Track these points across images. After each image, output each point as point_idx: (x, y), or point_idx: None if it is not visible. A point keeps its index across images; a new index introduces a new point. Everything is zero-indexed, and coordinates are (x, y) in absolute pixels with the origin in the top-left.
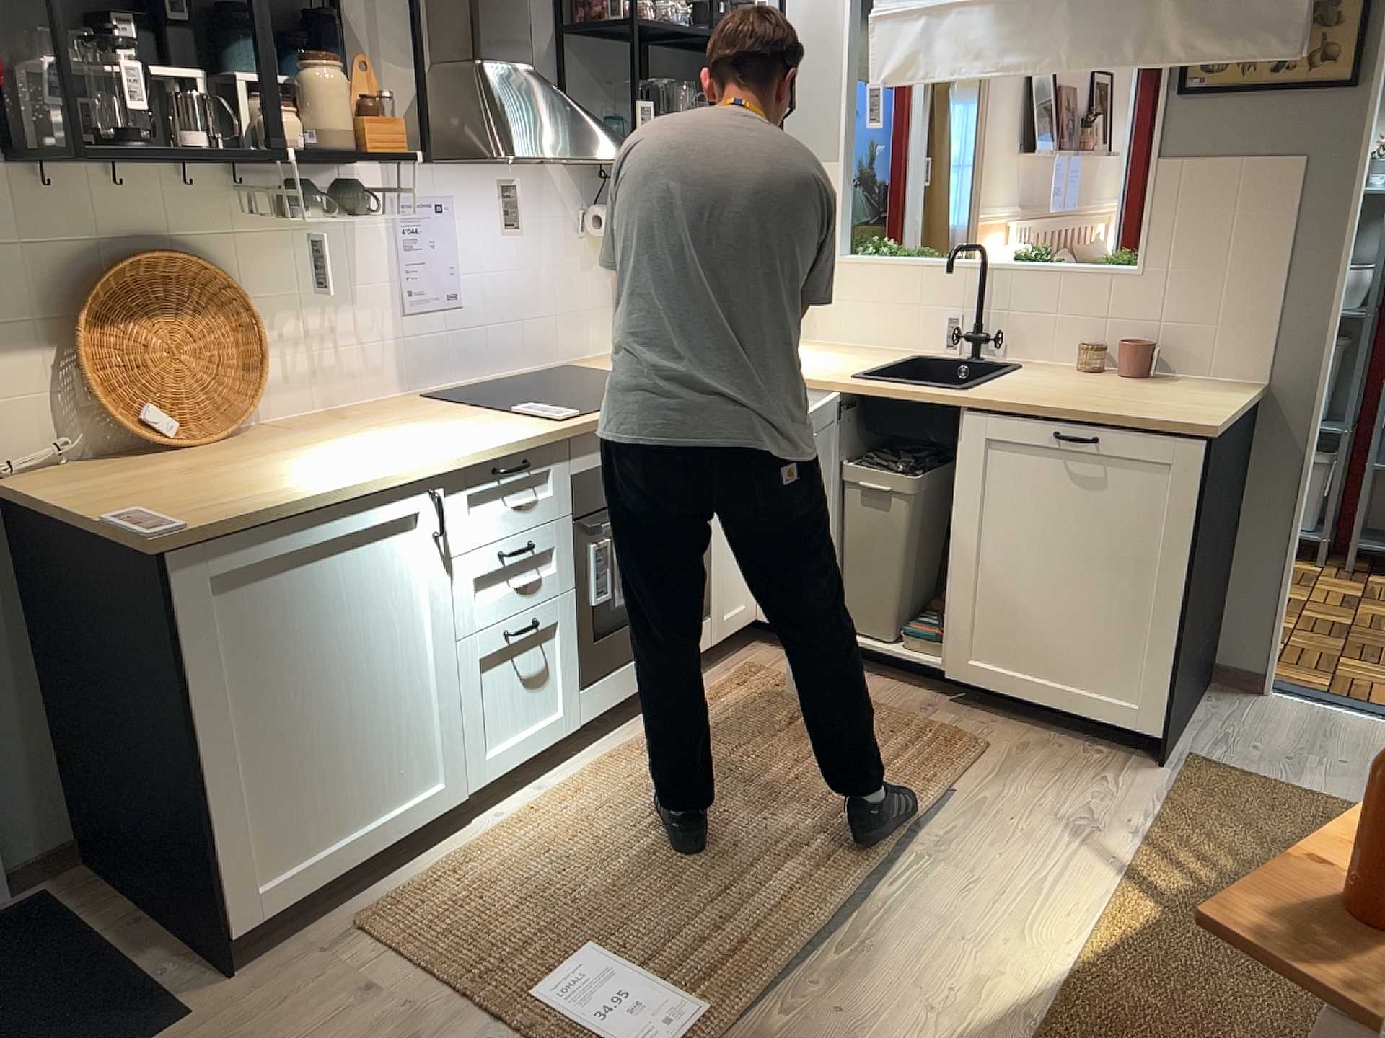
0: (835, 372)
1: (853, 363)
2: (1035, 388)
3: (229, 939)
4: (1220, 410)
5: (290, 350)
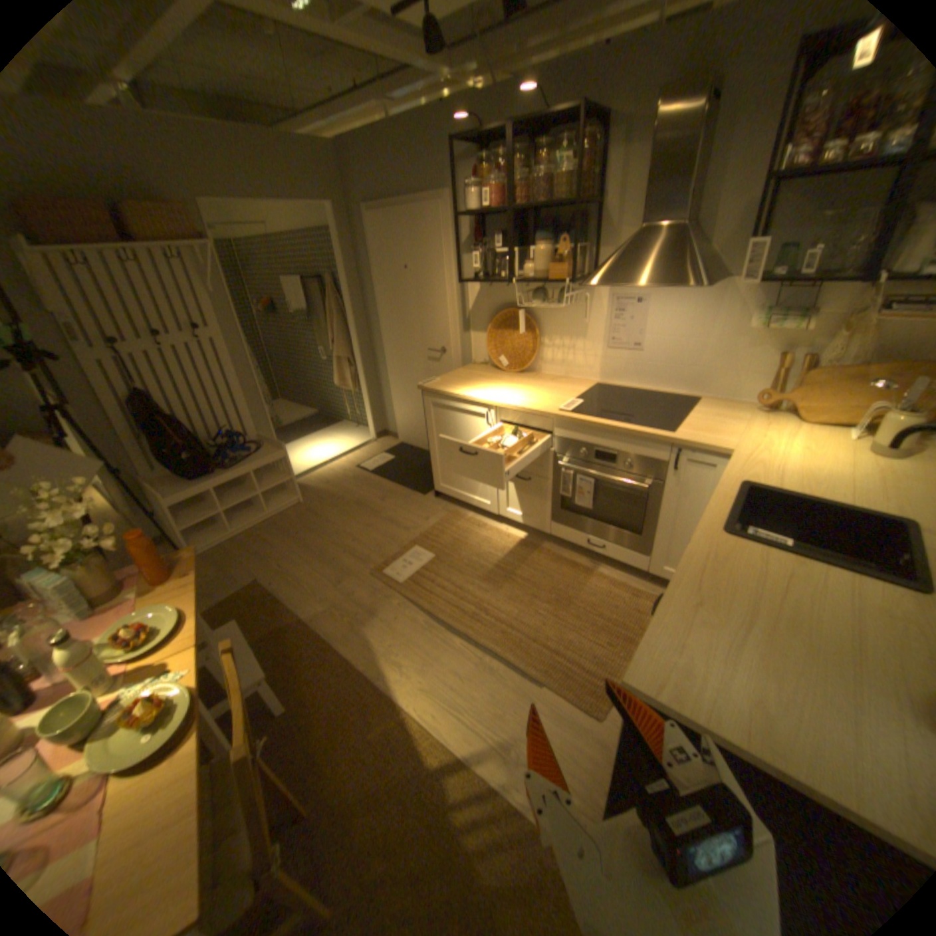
0: (764, 476)
1: (825, 486)
2: (776, 580)
3: (434, 488)
4: (730, 724)
5: (555, 350)
